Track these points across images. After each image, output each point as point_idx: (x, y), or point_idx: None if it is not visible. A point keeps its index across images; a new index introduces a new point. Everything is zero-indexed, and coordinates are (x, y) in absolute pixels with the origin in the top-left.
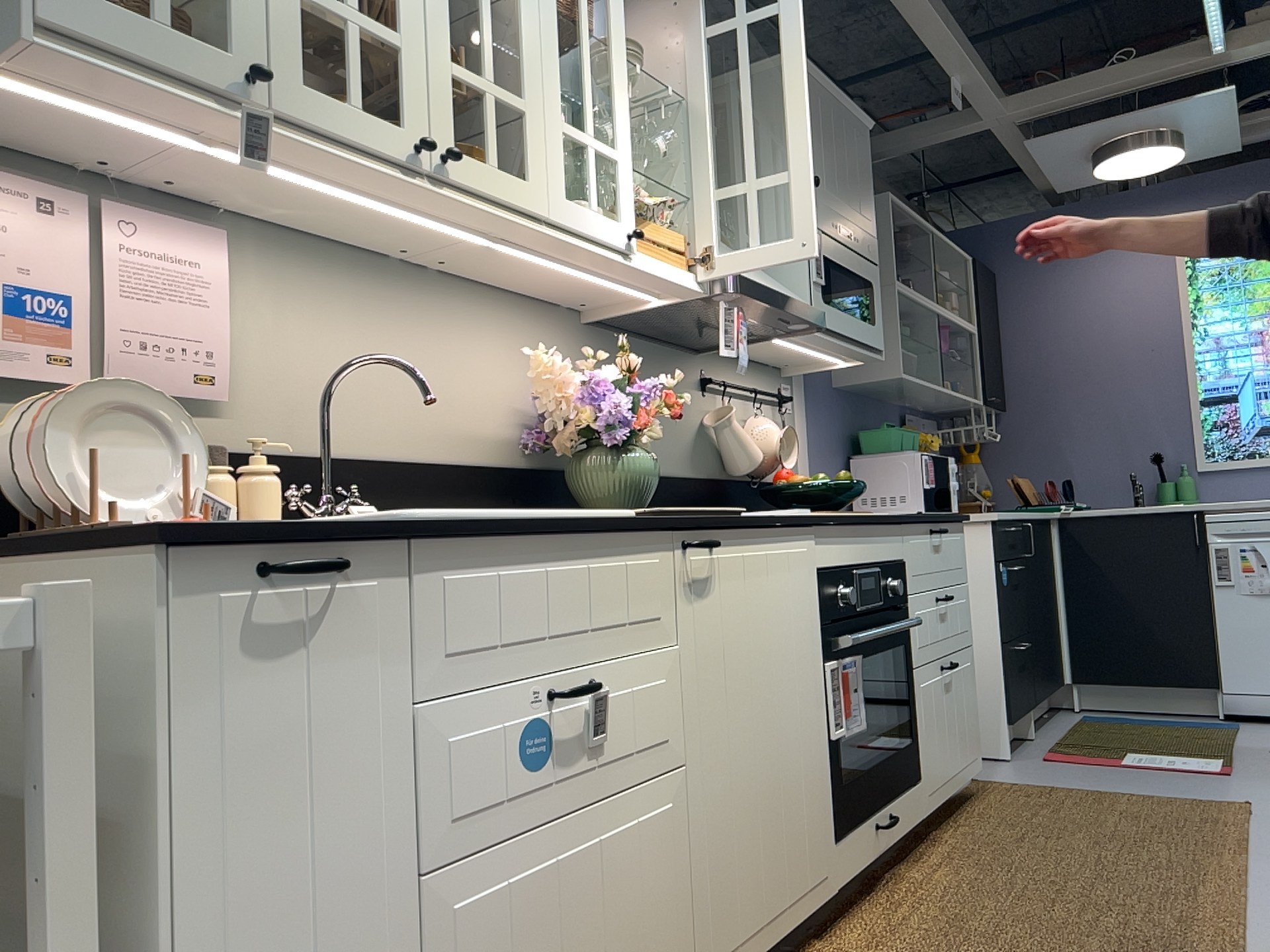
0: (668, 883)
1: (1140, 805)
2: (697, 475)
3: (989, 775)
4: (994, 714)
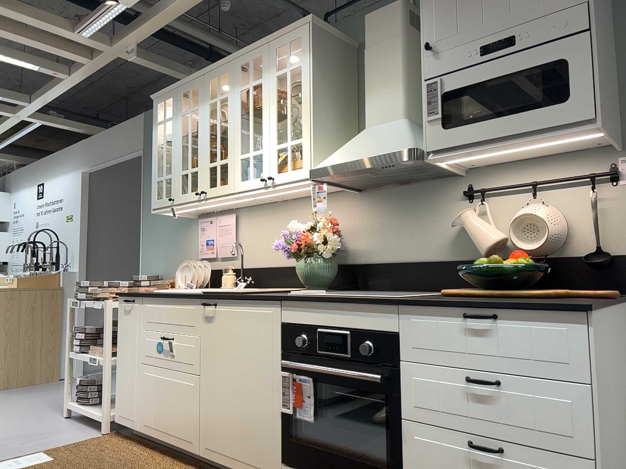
0: (190, 407)
1: None
2: (452, 259)
3: None
4: None
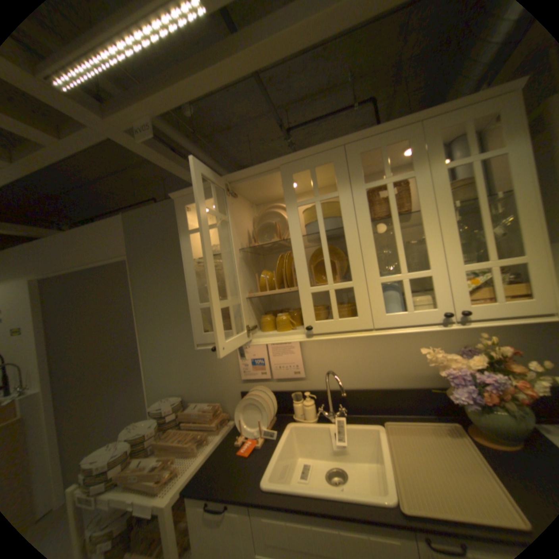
0: None
1: None
2: None
3: None
4: None
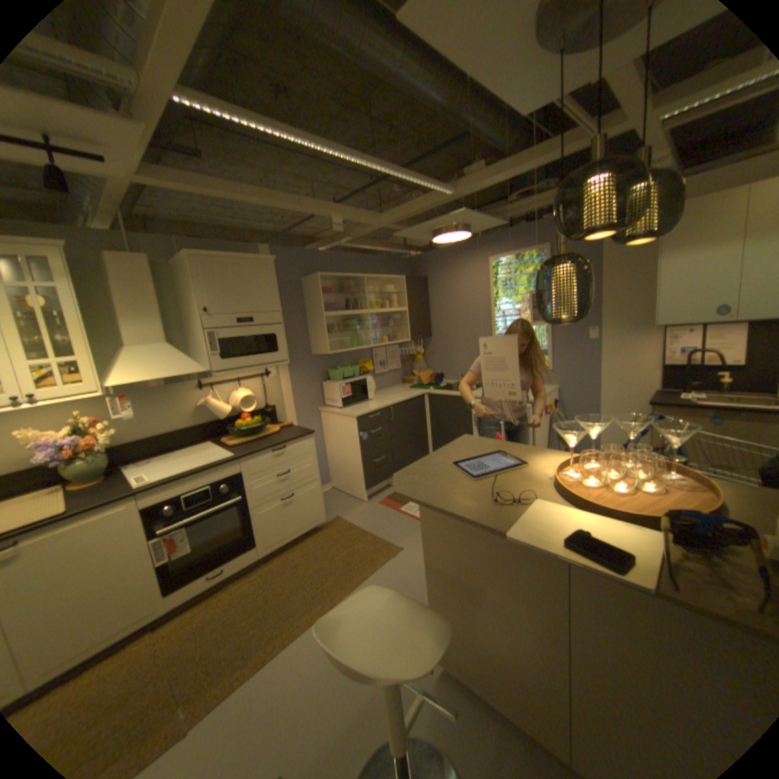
0: None
1: (363, 546)
2: (196, 424)
3: (345, 514)
4: (361, 486)
